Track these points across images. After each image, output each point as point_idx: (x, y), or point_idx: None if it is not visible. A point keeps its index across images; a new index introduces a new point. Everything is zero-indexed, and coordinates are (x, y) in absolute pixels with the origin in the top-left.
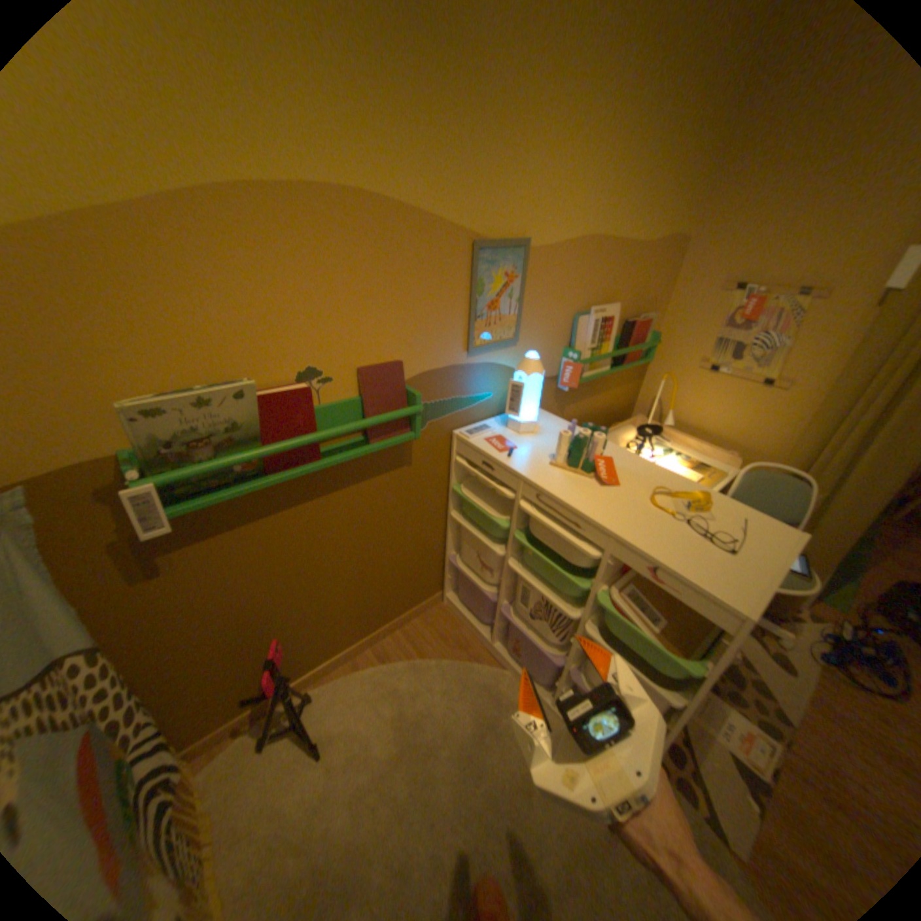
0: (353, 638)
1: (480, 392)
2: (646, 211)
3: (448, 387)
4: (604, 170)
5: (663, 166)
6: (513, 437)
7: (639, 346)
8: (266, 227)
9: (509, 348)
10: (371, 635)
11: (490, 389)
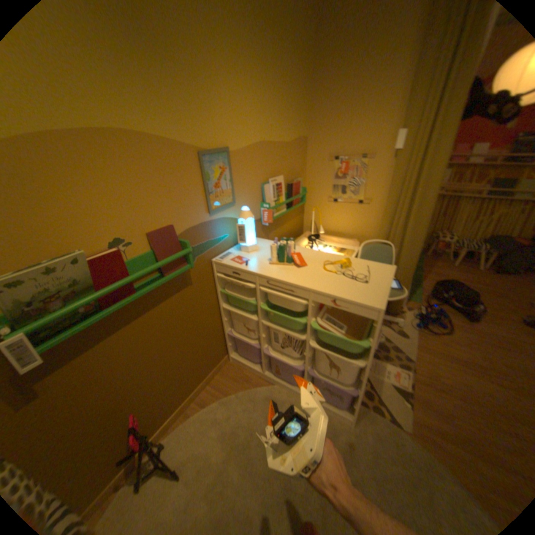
0: (181, 399)
1: (222, 235)
2: (284, 127)
3: (203, 235)
4: (258, 108)
5: (286, 104)
6: (246, 255)
7: (298, 196)
8: (68, 157)
9: (232, 208)
10: (192, 394)
11: (227, 232)
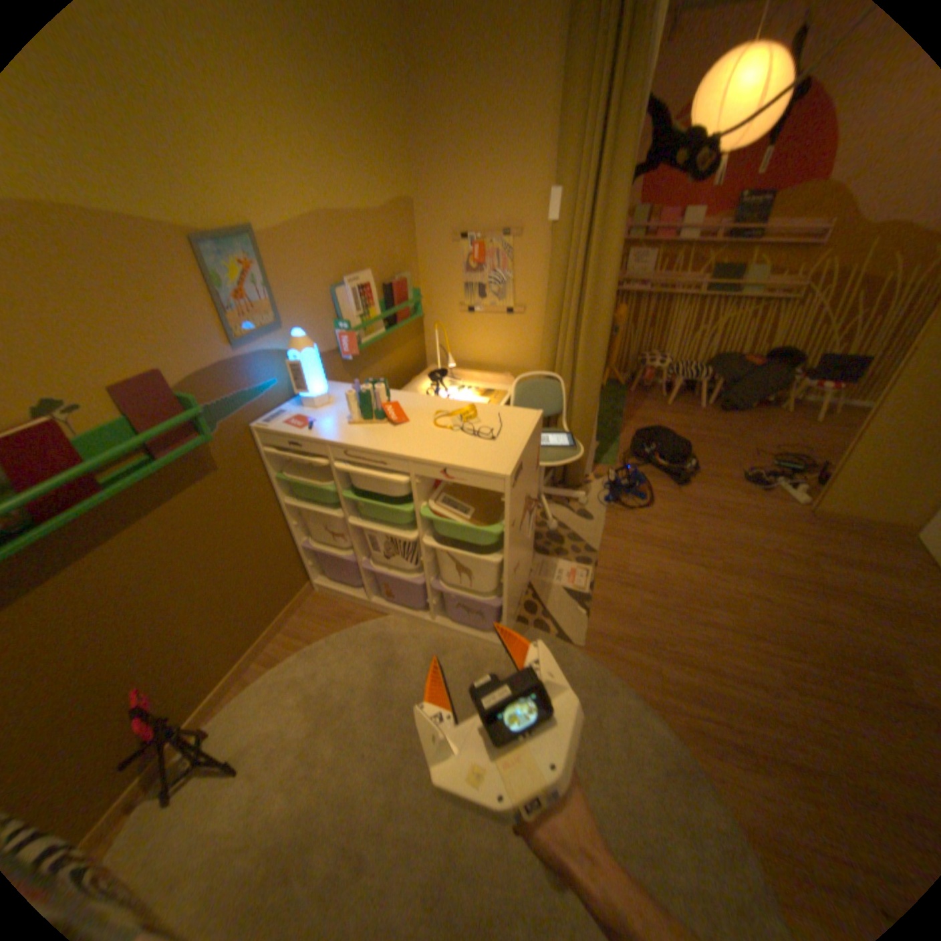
0: (230, 659)
1: (263, 381)
2: (359, 182)
3: (225, 384)
4: (300, 149)
5: (357, 138)
6: (311, 412)
7: (404, 305)
8: None
9: (275, 332)
10: (249, 649)
11: (272, 376)
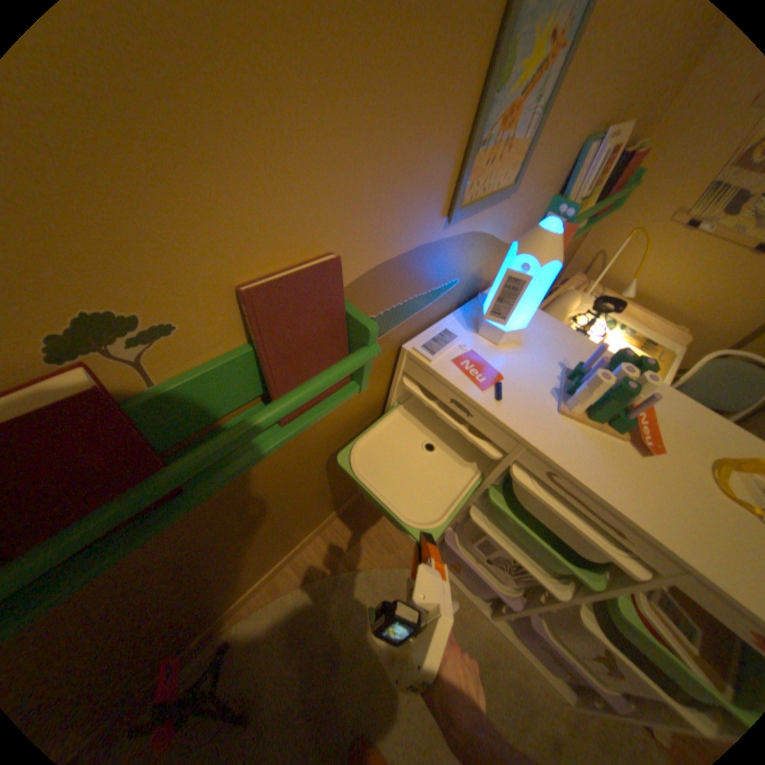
0: (269, 568)
1: (448, 280)
2: None
3: (409, 283)
4: None
5: None
6: (493, 353)
7: (622, 189)
8: None
9: (502, 203)
10: (289, 555)
11: (460, 273)
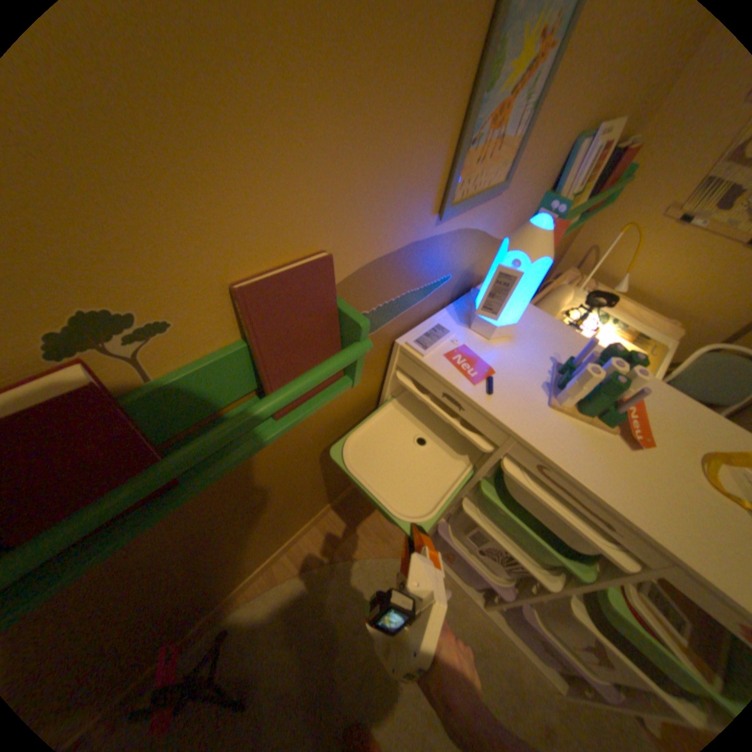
0: (266, 557)
1: (440, 276)
2: None
3: (401, 279)
4: None
5: None
6: (485, 348)
7: (614, 185)
8: None
9: (493, 200)
10: (286, 544)
11: (453, 269)
